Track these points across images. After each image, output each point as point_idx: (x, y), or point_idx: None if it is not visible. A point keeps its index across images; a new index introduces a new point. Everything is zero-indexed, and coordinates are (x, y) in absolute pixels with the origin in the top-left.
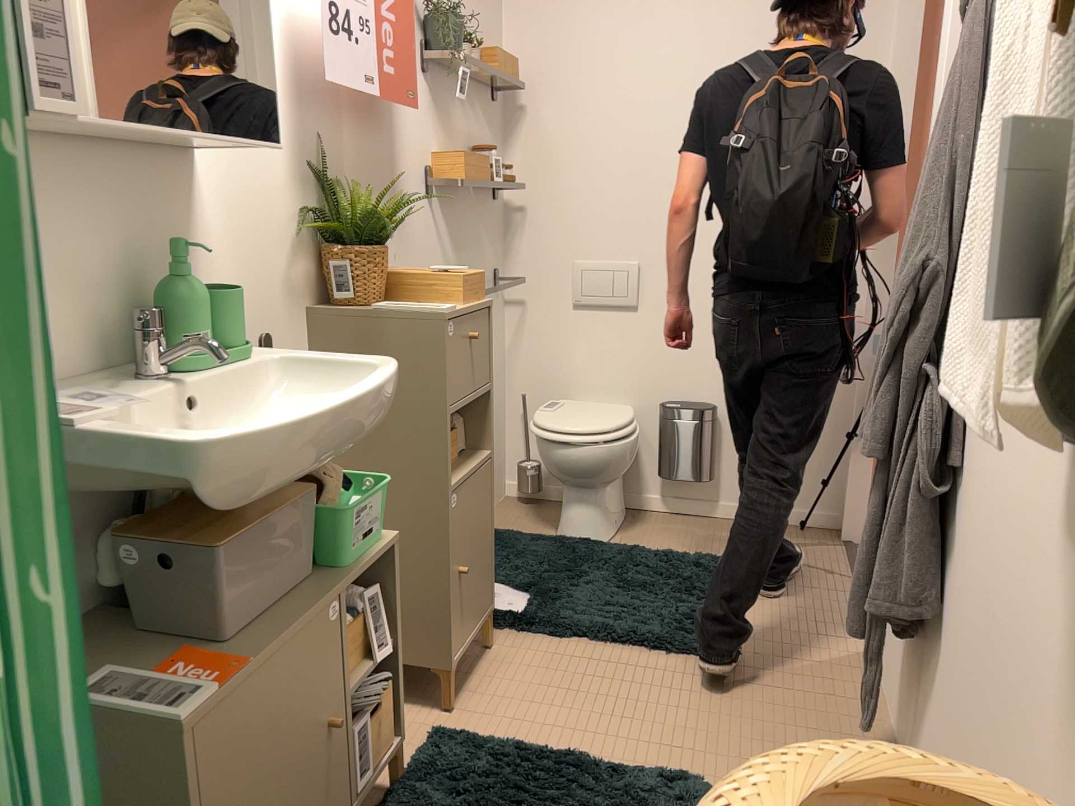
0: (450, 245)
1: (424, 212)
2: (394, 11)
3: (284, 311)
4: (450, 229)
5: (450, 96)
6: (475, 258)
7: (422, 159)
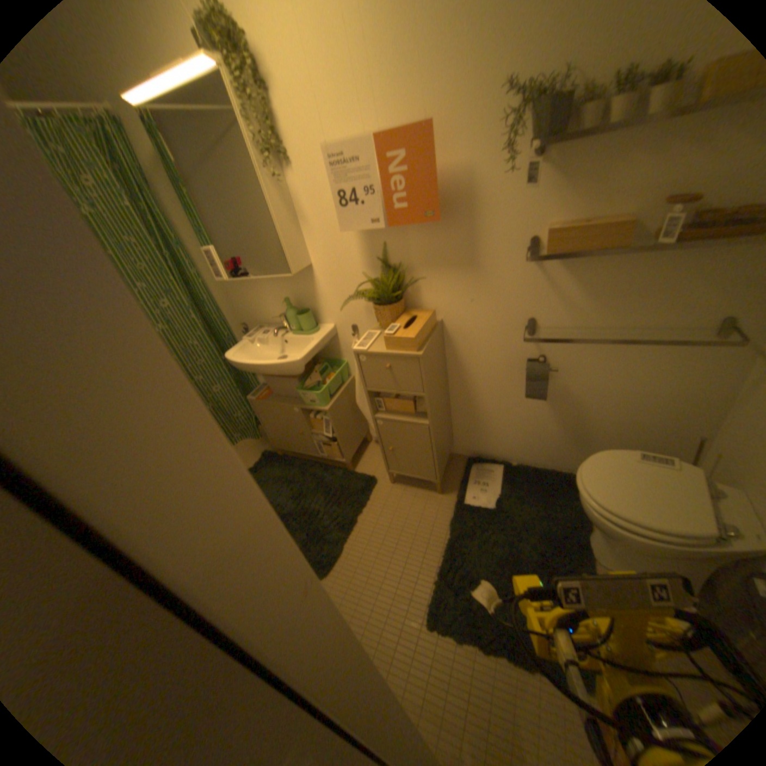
0: (580, 293)
1: (522, 270)
2: (403, 158)
3: (364, 318)
4: (582, 280)
5: (612, 151)
6: (650, 304)
7: (524, 230)
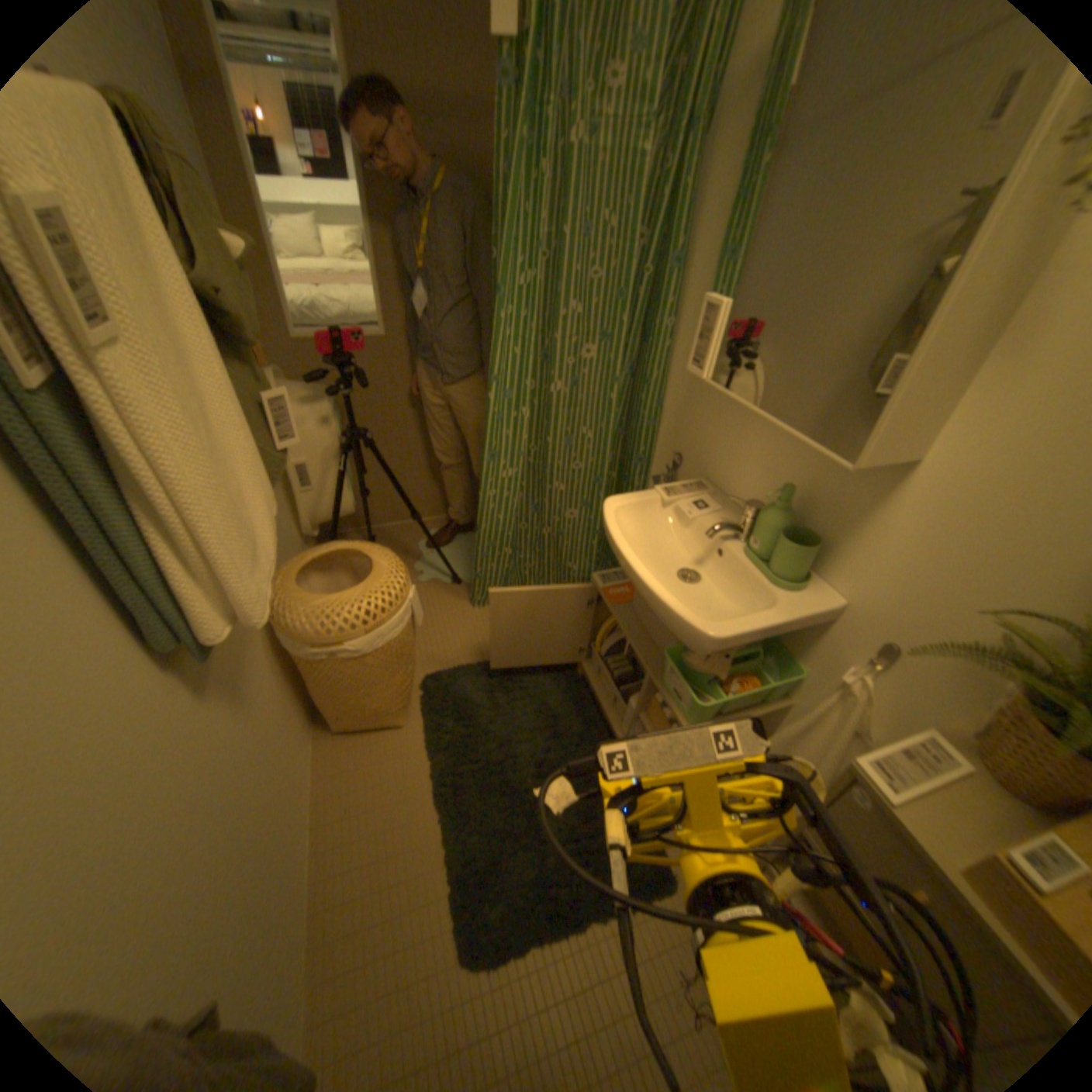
0: None
1: None
2: None
3: (945, 663)
4: None
5: None
6: None
7: None
